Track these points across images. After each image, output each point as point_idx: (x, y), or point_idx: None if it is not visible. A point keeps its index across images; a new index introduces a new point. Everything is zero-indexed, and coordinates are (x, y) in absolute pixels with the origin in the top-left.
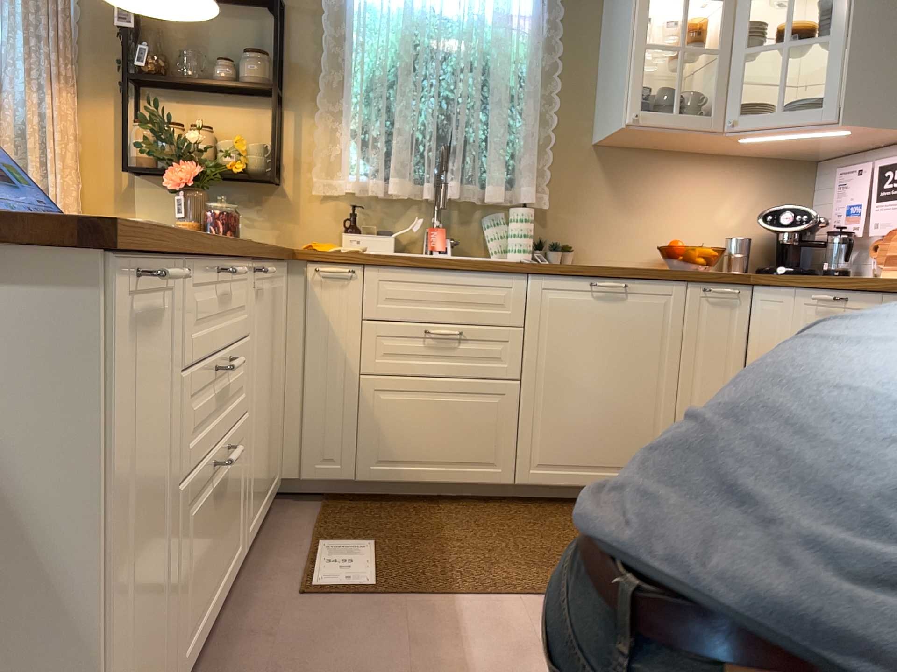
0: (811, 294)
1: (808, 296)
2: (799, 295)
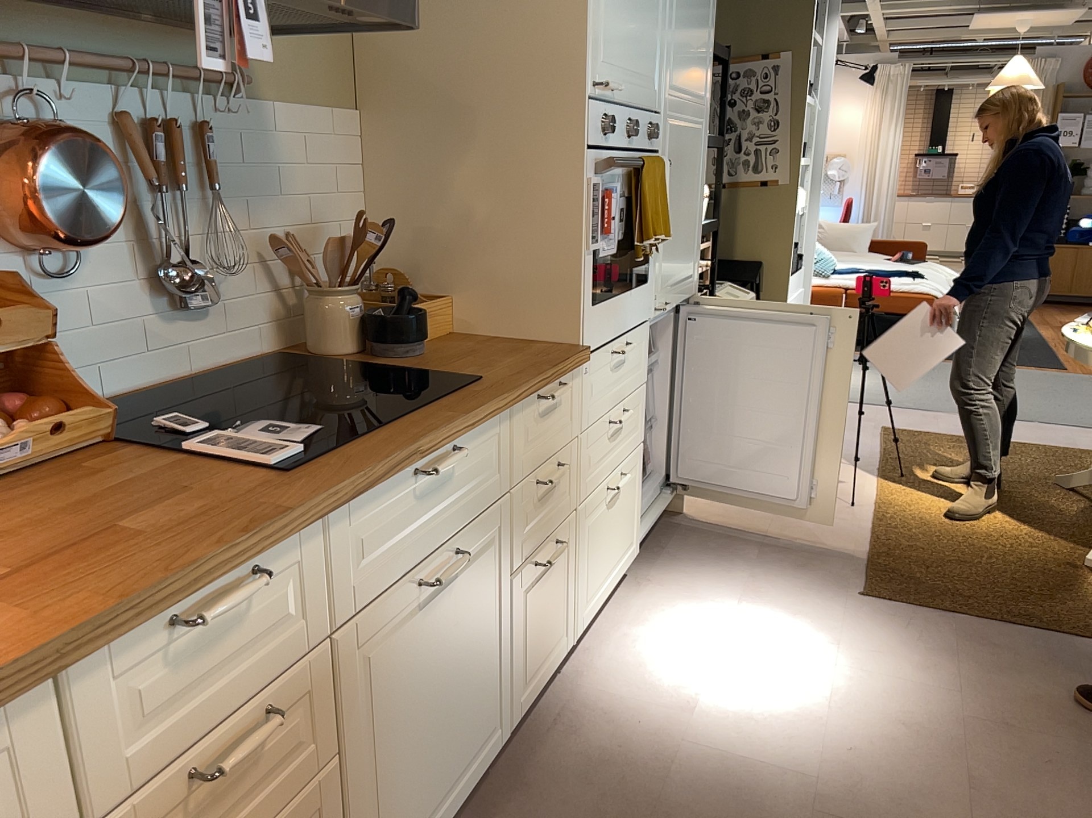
0: (143, 631)
1: (124, 649)
2: (88, 670)
